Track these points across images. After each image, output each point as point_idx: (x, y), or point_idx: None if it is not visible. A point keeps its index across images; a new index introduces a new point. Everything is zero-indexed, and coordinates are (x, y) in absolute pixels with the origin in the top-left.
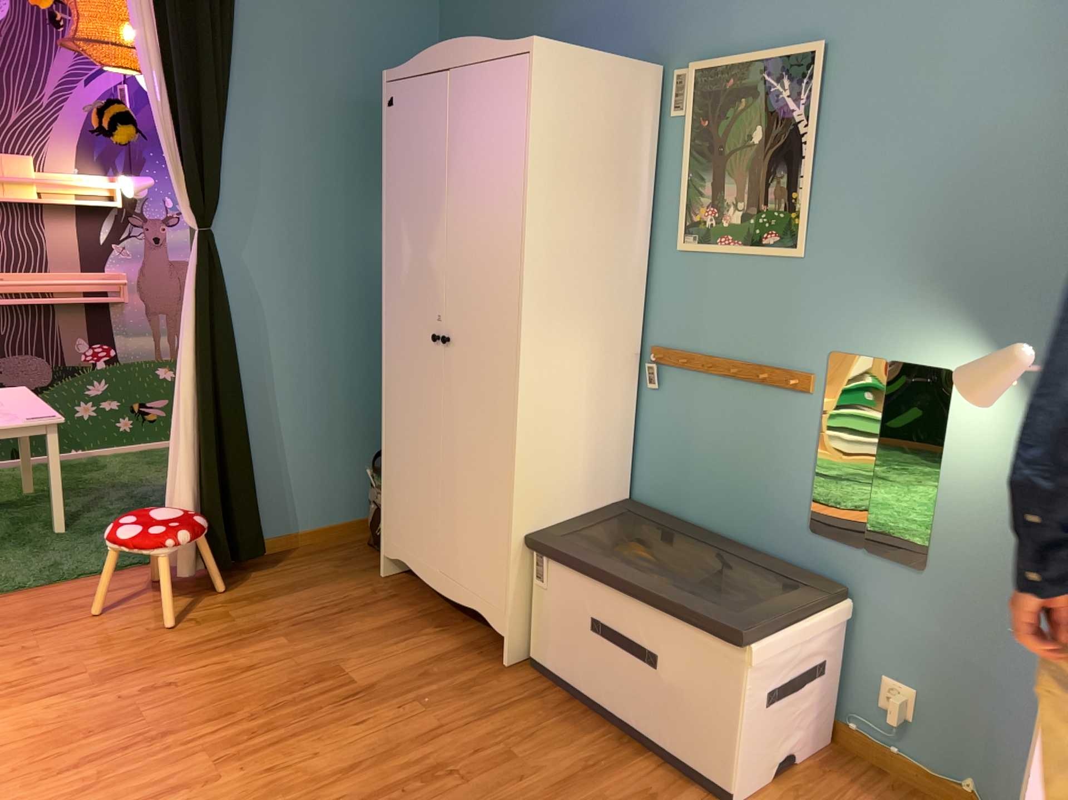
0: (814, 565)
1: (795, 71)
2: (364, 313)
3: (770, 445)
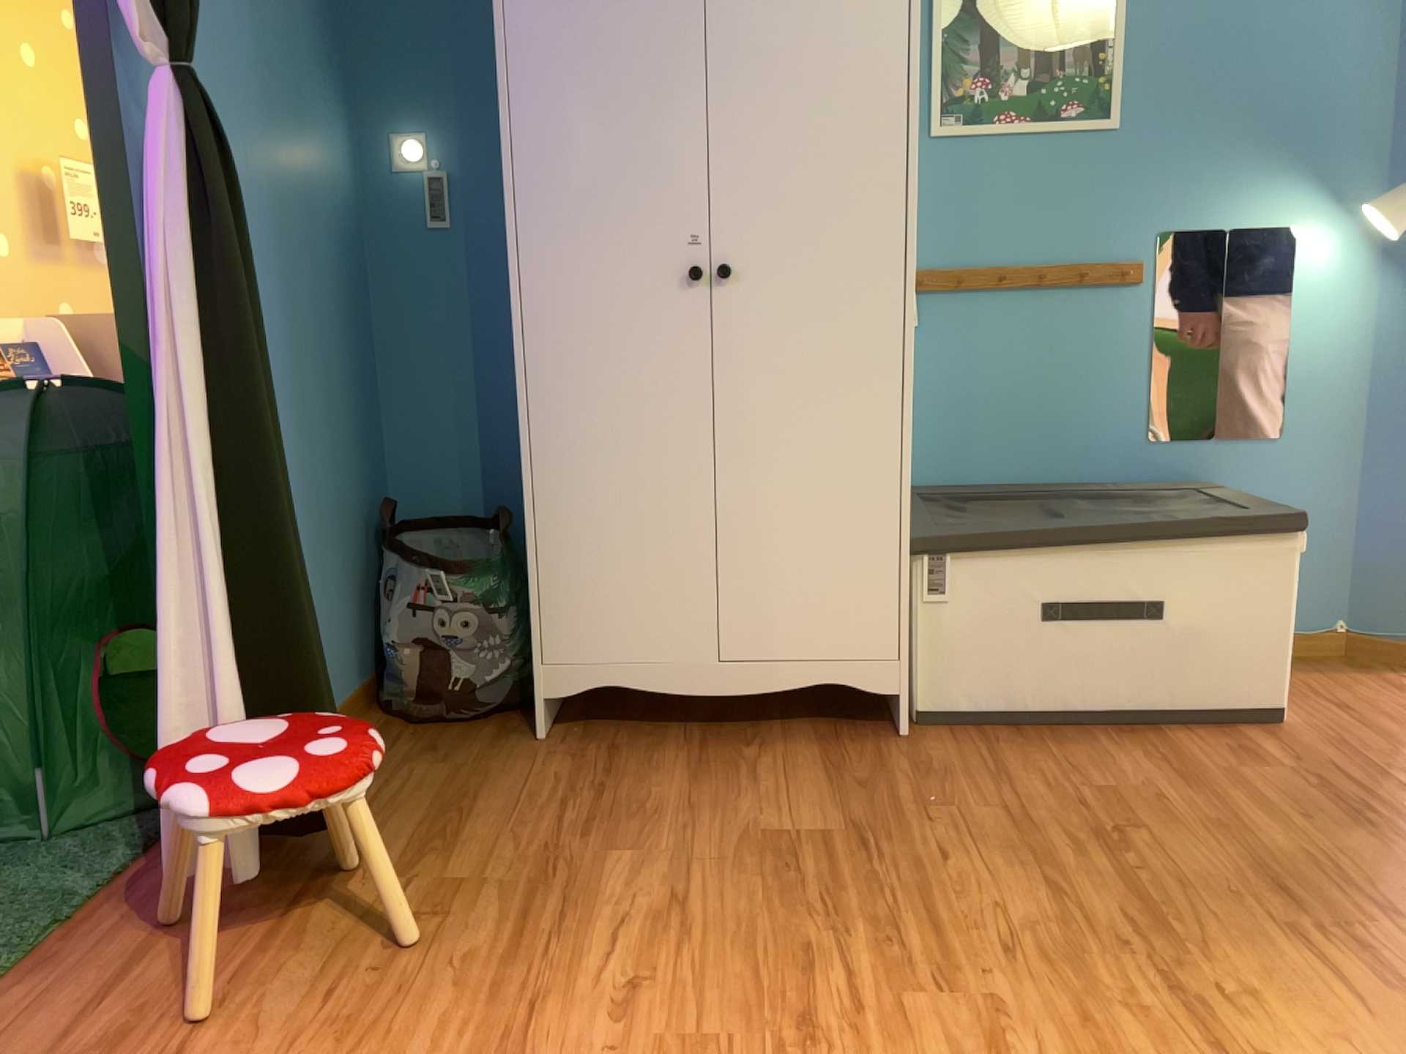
0: (1158, 478)
1: None
2: (319, 294)
3: (1090, 358)
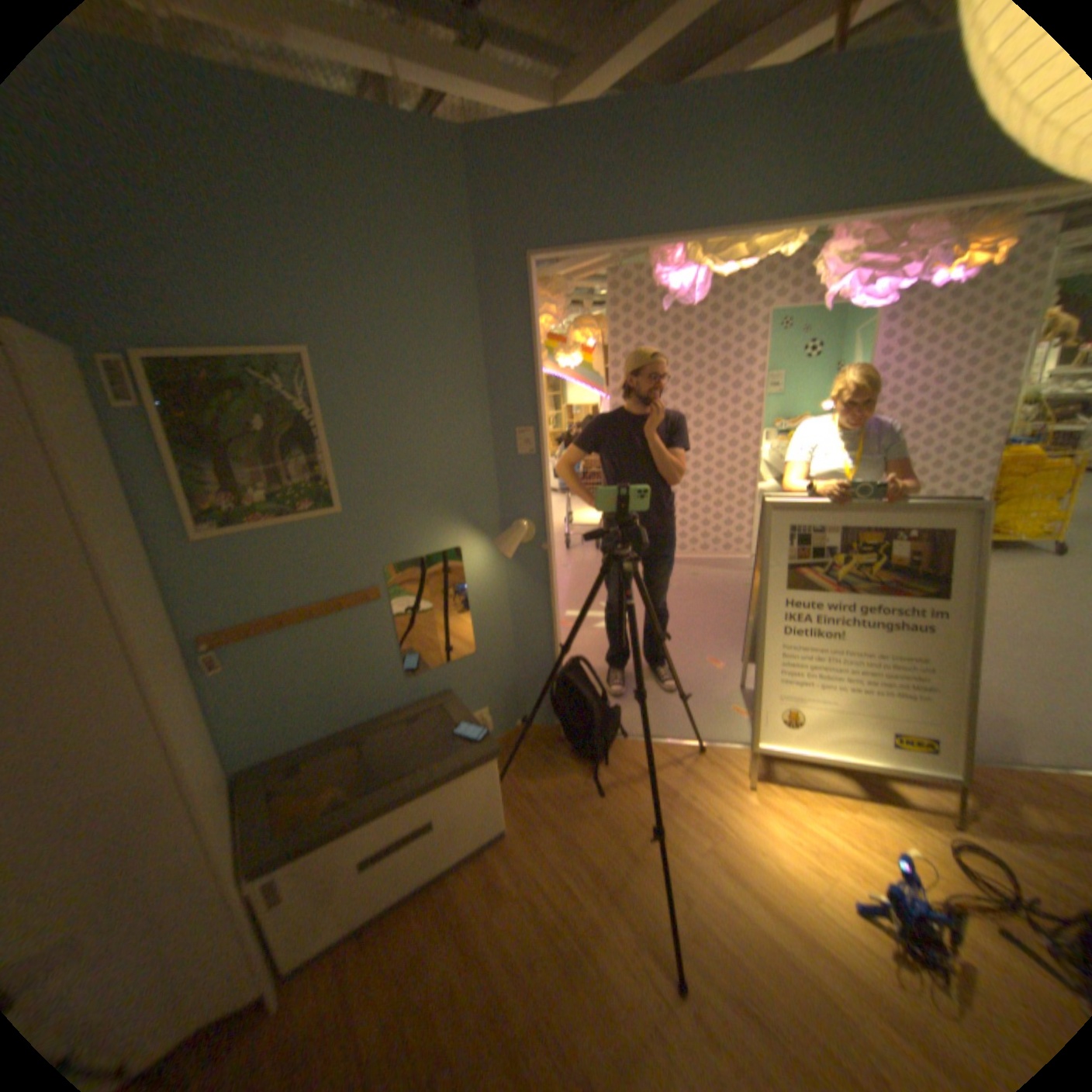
0: (416, 695)
1: (284, 369)
2: None
3: (359, 648)
